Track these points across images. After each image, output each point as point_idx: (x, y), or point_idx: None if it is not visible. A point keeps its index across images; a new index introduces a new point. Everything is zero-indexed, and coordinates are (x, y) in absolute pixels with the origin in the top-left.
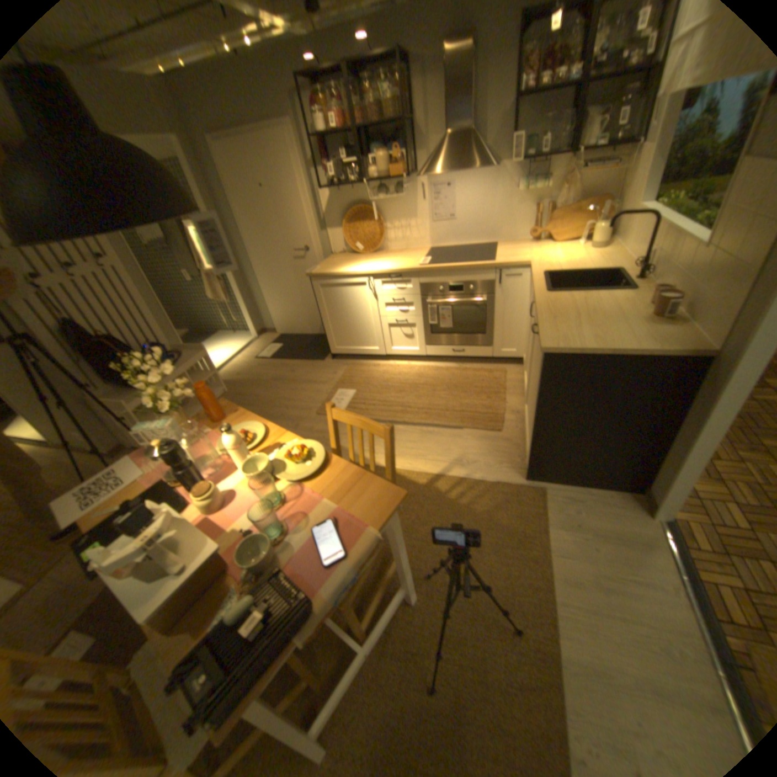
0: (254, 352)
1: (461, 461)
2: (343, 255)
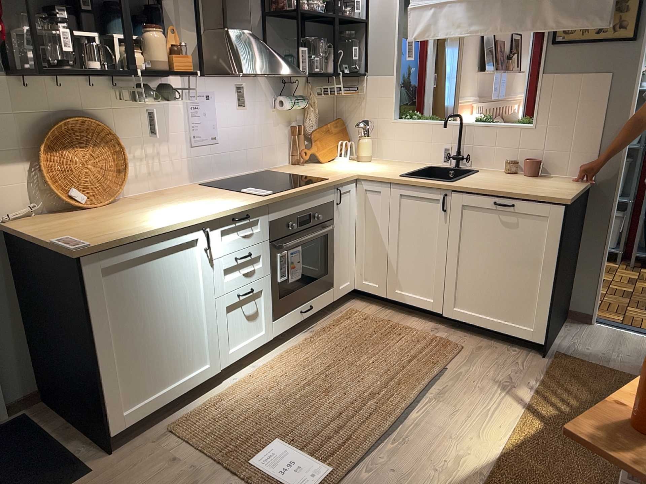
0: None
1: (506, 385)
2: (38, 217)
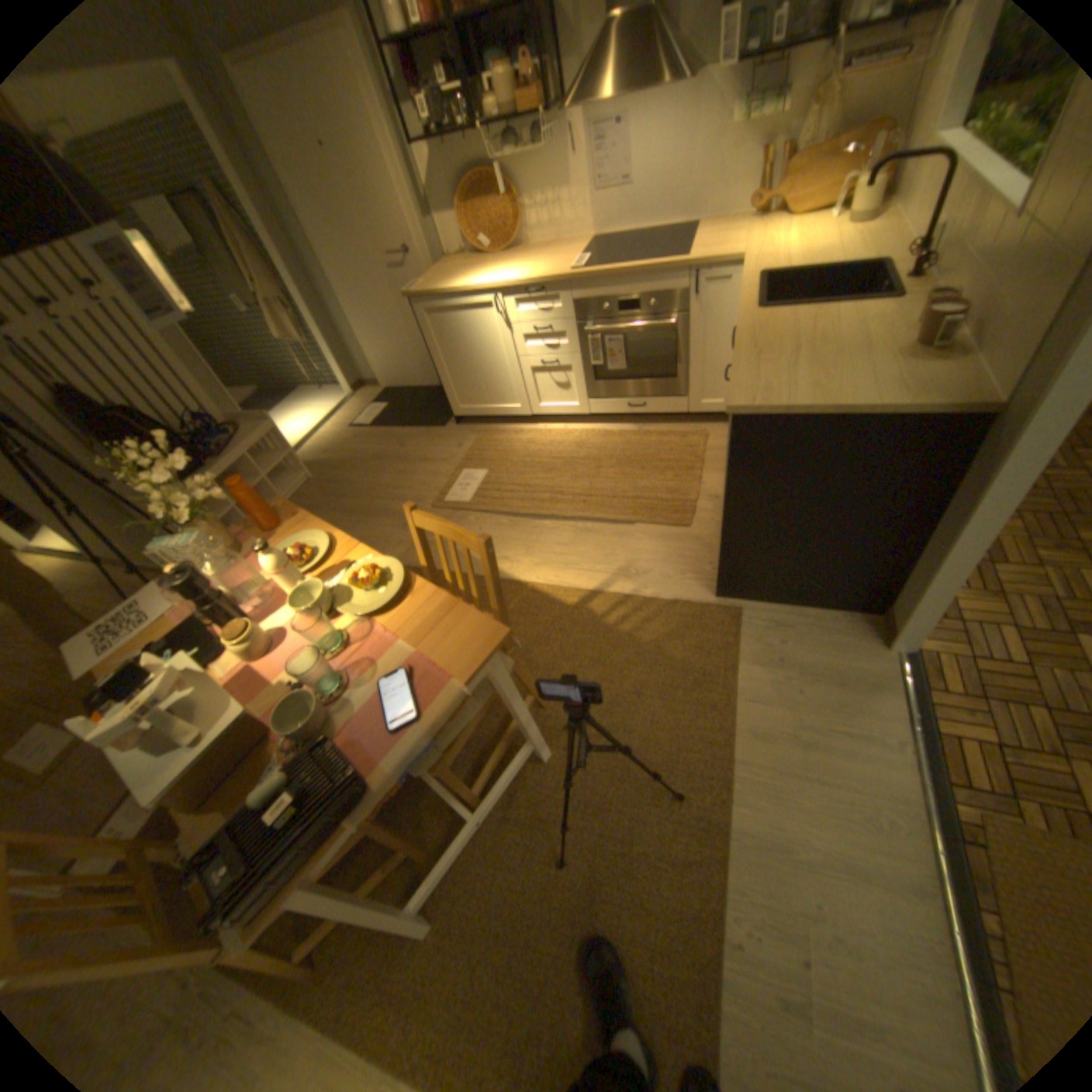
0: (347, 417)
1: (627, 571)
2: (460, 256)
